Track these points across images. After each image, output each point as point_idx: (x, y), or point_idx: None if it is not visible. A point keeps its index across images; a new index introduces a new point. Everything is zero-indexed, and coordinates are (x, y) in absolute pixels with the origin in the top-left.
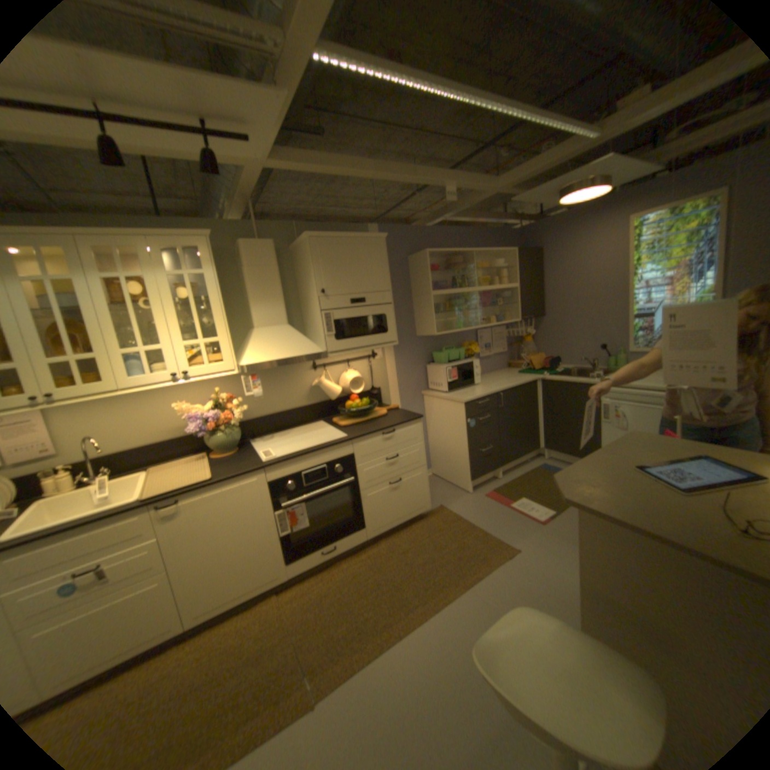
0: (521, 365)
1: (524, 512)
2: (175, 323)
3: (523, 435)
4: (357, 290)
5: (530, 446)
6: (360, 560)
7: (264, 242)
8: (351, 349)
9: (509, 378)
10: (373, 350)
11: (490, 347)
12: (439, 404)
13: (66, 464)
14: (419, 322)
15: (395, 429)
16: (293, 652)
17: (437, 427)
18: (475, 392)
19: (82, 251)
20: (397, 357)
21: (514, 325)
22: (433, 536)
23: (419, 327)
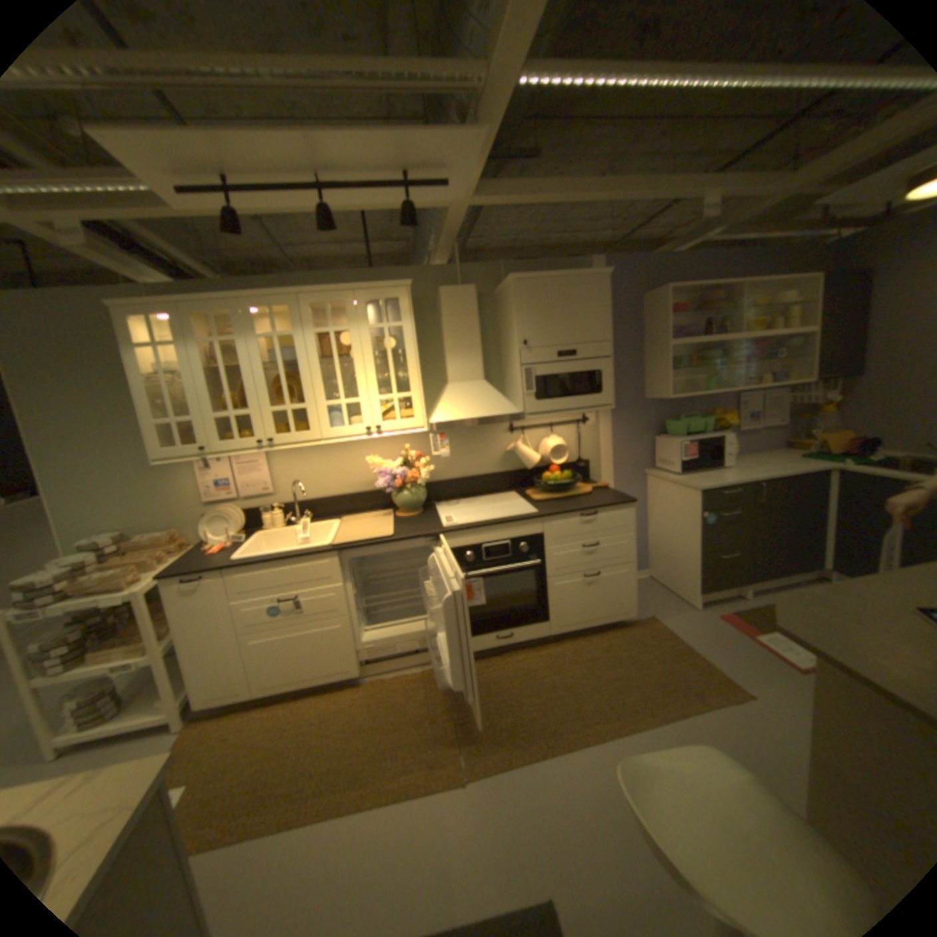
0: (811, 446)
1: (776, 651)
2: (373, 377)
3: (796, 547)
4: (568, 341)
5: (808, 564)
6: (539, 655)
7: (466, 288)
8: (554, 411)
9: (784, 464)
10: (585, 414)
11: (760, 418)
12: (668, 489)
13: (282, 502)
14: (651, 379)
15: (598, 512)
16: (454, 727)
17: (662, 518)
18: (723, 478)
19: (303, 308)
20: (616, 423)
21: (807, 387)
22: (635, 650)
23: (651, 386)
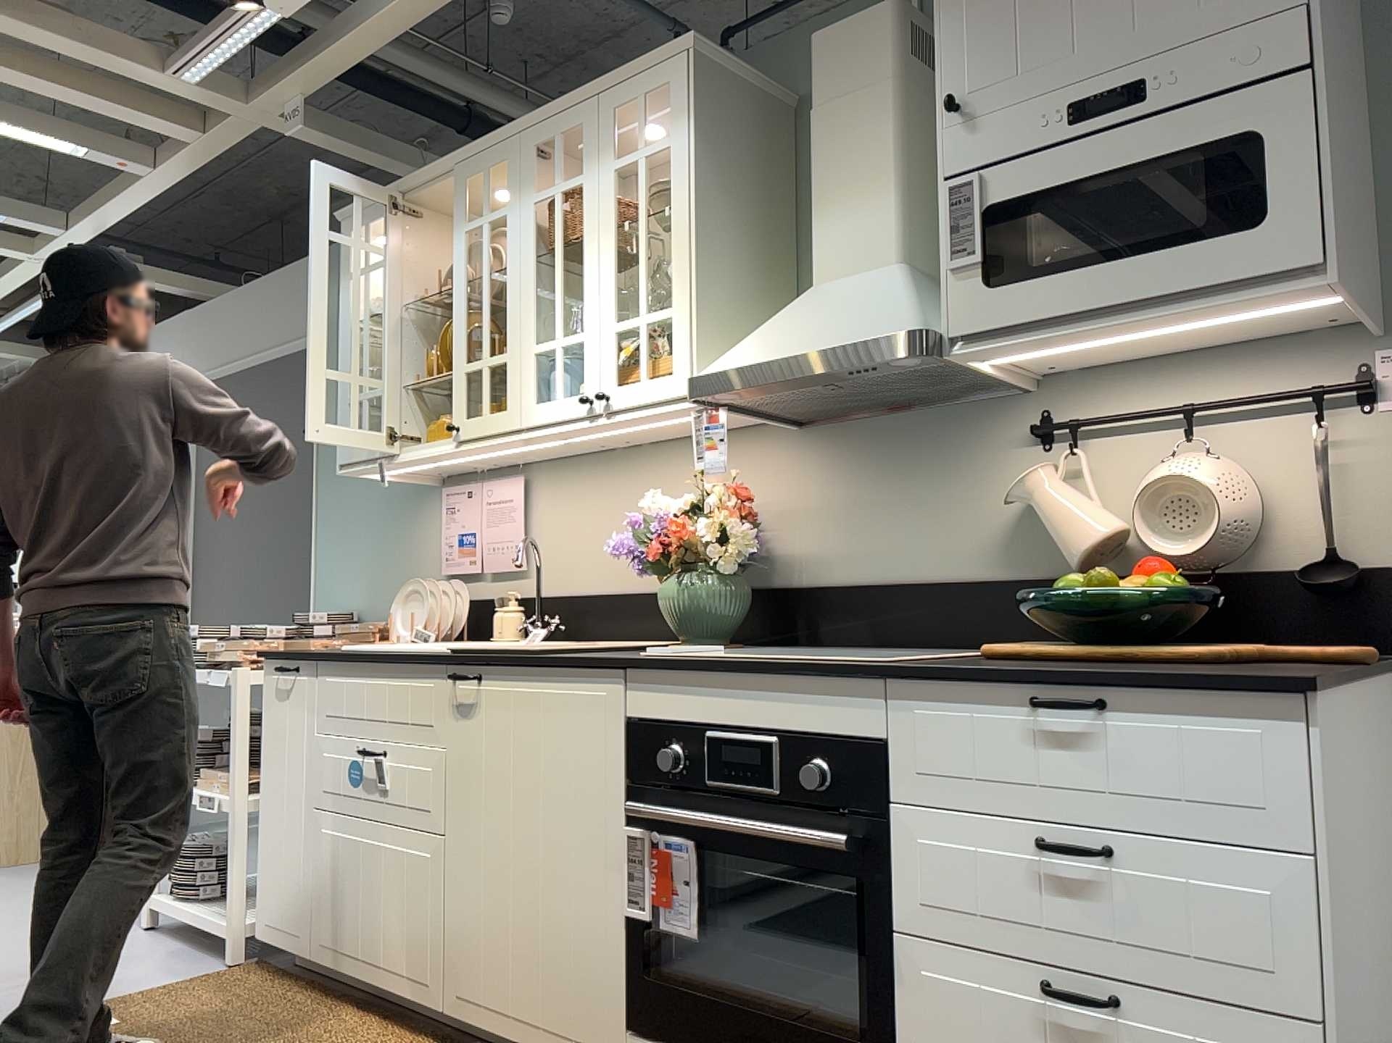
0: None
1: None
2: (608, 277)
3: None
4: (1103, 59)
5: None
6: None
7: (866, 18)
8: (1058, 319)
9: None
10: (1365, 363)
11: None
12: None
13: (532, 594)
14: None
15: (1108, 700)
16: None
17: None
18: None
19: (523, 158)
20: None
21: None
22: None
23: None
